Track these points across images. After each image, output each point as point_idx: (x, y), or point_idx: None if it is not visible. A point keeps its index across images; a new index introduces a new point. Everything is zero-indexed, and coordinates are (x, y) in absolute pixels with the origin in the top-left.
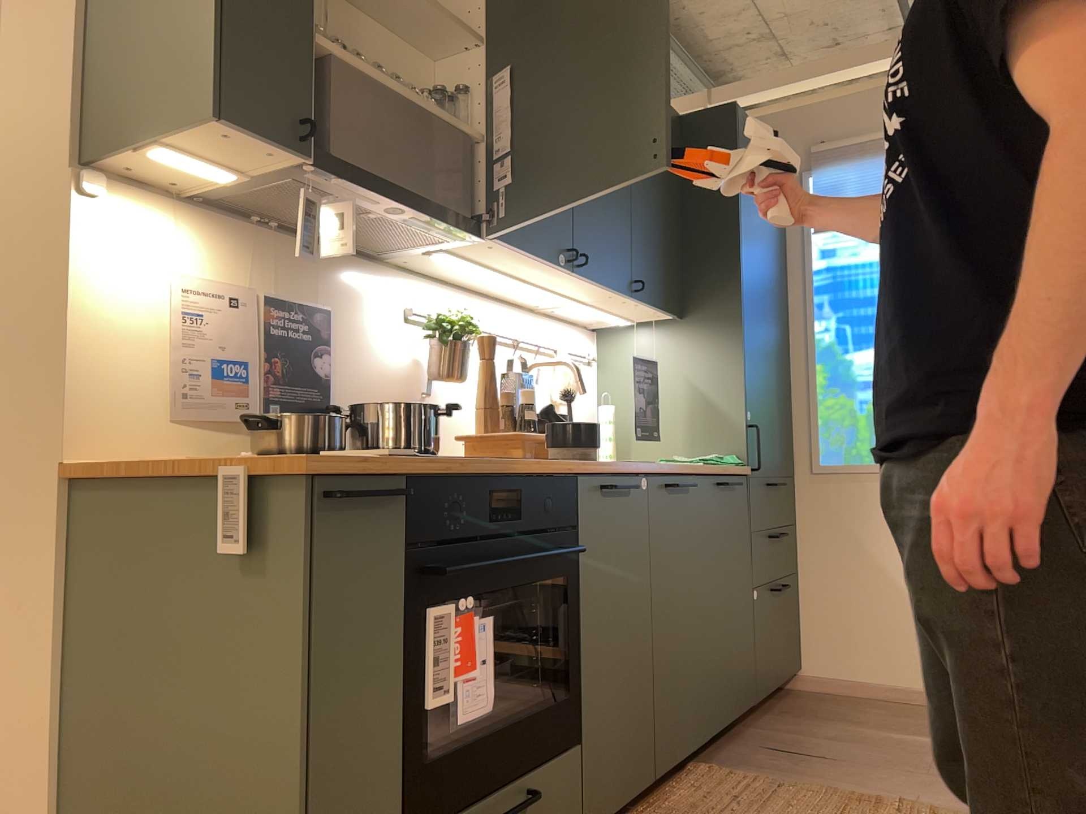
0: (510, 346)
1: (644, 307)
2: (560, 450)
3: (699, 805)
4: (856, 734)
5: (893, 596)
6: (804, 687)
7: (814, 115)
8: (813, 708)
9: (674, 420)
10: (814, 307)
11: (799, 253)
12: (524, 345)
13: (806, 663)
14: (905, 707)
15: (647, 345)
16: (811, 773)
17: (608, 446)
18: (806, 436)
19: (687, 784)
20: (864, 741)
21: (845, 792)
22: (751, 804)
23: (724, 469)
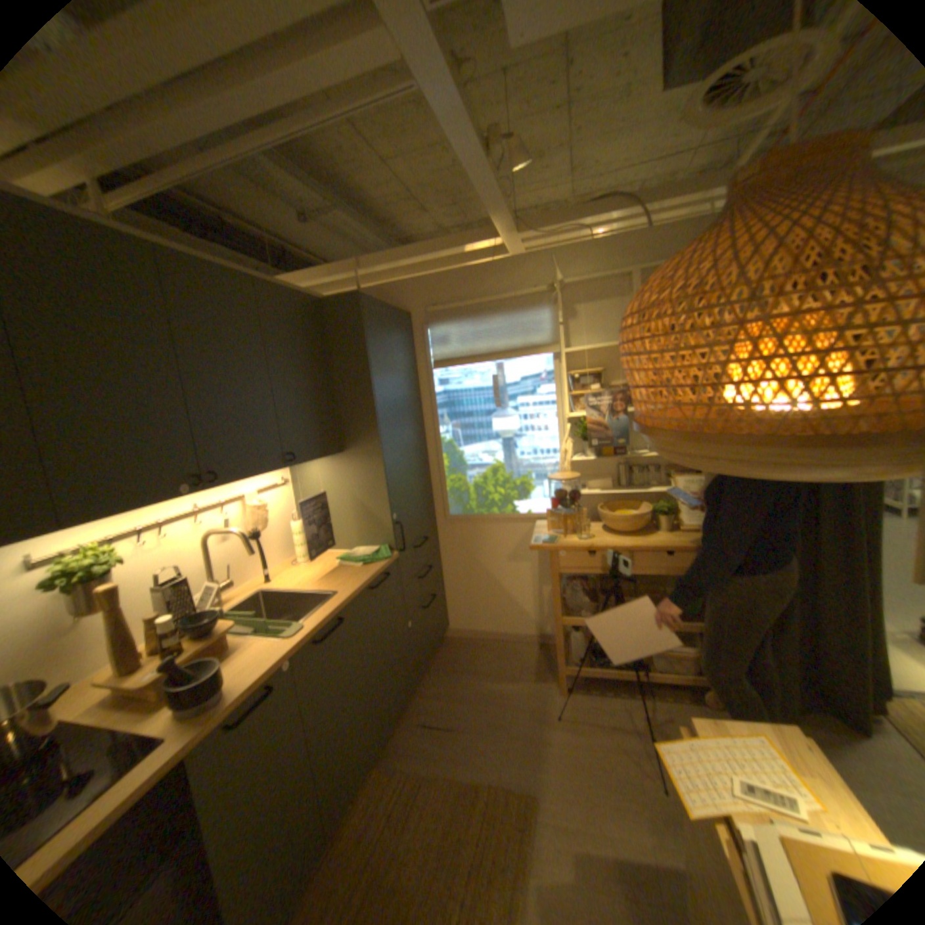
0: (195, 511)
1: (305, 461)
2: (173, 715)
3: (361, 839)
4: (473, 693)
5: (494, 587)
6: (450, 637)
7: (428, 283)
8: (453, 662)
9: (346, 521)
10: (438, 418)
11: (427, 381)
12: (207, 508)
13: (451, 624)
14: (502, 648)
15: (322, 470)
16: (440, 758)
17: (300, 551)
18: (441, 498)
19: (359, 806)
20: (476, 701)
21: (456, 786)
22: (396, 826)
23: (375, 571)
